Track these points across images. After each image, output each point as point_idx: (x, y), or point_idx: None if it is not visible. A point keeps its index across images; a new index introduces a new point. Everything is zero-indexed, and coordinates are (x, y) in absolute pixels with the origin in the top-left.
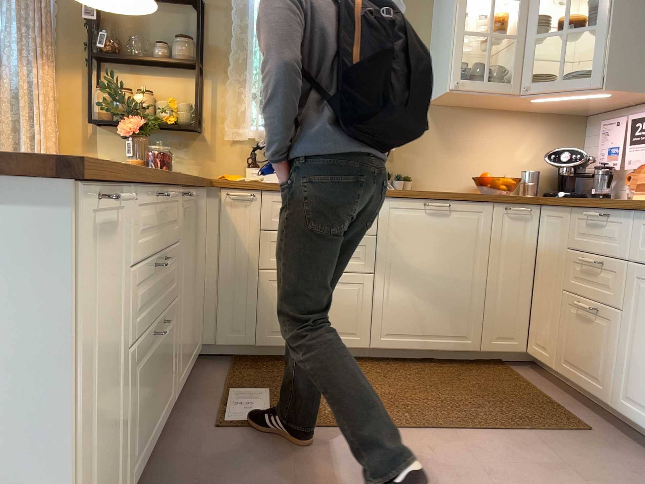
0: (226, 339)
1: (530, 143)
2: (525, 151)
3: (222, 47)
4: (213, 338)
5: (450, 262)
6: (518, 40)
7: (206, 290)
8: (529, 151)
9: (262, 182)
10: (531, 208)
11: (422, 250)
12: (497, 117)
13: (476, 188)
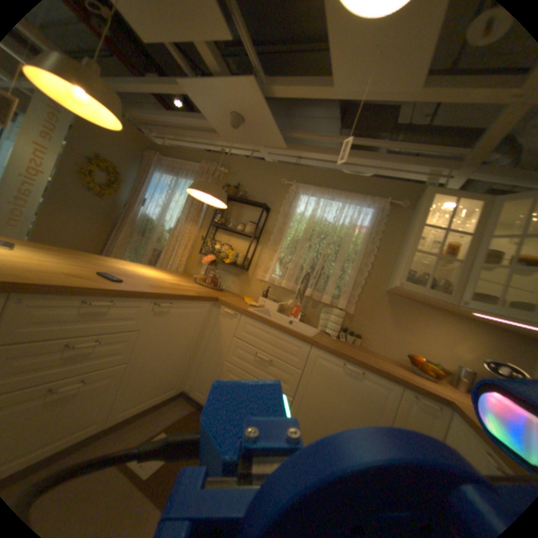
0: (195, 396)
1: (474, 346)
2: (468, 352)
3: (271, 231)
4: (190, 391)
5: (353, 419)
6: (465, 265)
7: (196, 360)
8: (472, 353)
9: (246, 309)
10: (443, 408)
11: (332, 399)
12: (445, 317)
13: (413, 364)
